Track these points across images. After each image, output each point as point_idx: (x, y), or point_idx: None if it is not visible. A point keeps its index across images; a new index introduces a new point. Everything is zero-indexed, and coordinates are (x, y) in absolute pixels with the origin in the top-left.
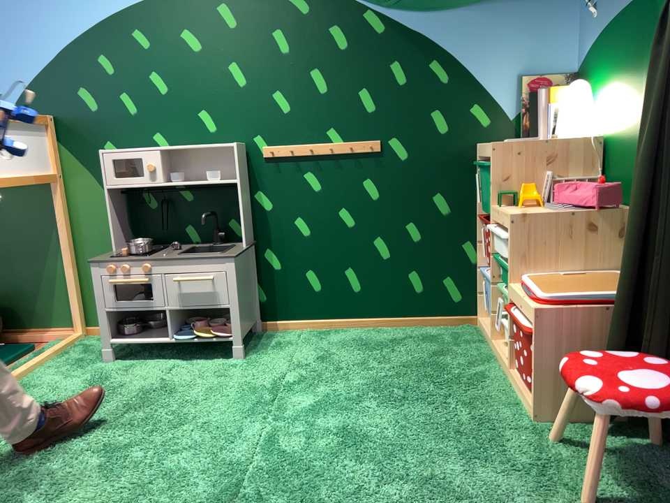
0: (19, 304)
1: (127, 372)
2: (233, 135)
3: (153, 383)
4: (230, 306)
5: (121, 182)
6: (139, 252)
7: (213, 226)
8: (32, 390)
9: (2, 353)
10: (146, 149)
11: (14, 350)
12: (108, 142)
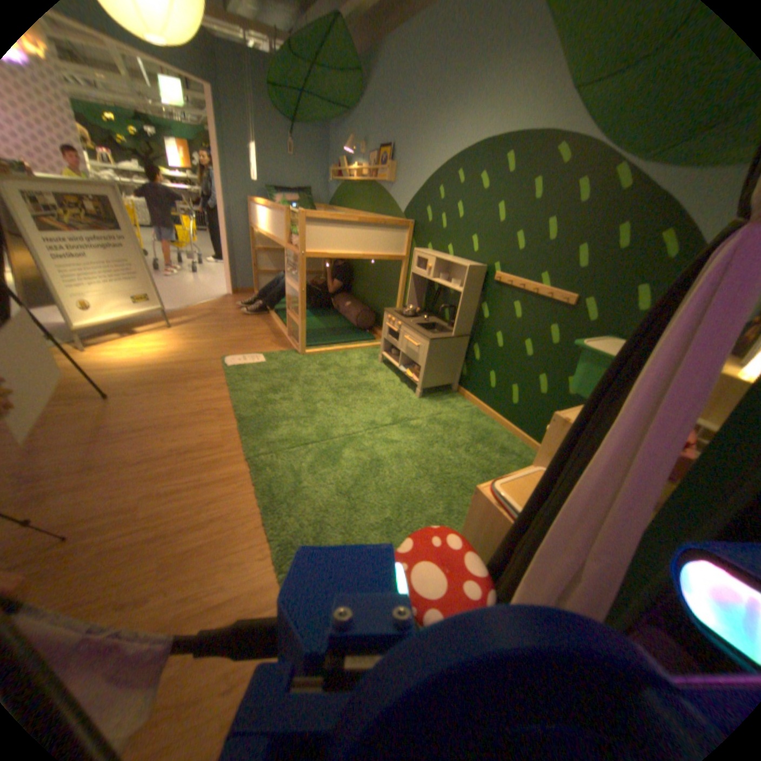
0: (381, 316)
1: (376, 370)
2: (483, 257)
3: (373, 382)
4: (420, 365)
5: (420, 270)
6: (403, 314)
7: (448, 314)
8: (343, 357)
9: (361, 335)
10: (438, 253)
11: (365, 336)
12: (428, 242)
